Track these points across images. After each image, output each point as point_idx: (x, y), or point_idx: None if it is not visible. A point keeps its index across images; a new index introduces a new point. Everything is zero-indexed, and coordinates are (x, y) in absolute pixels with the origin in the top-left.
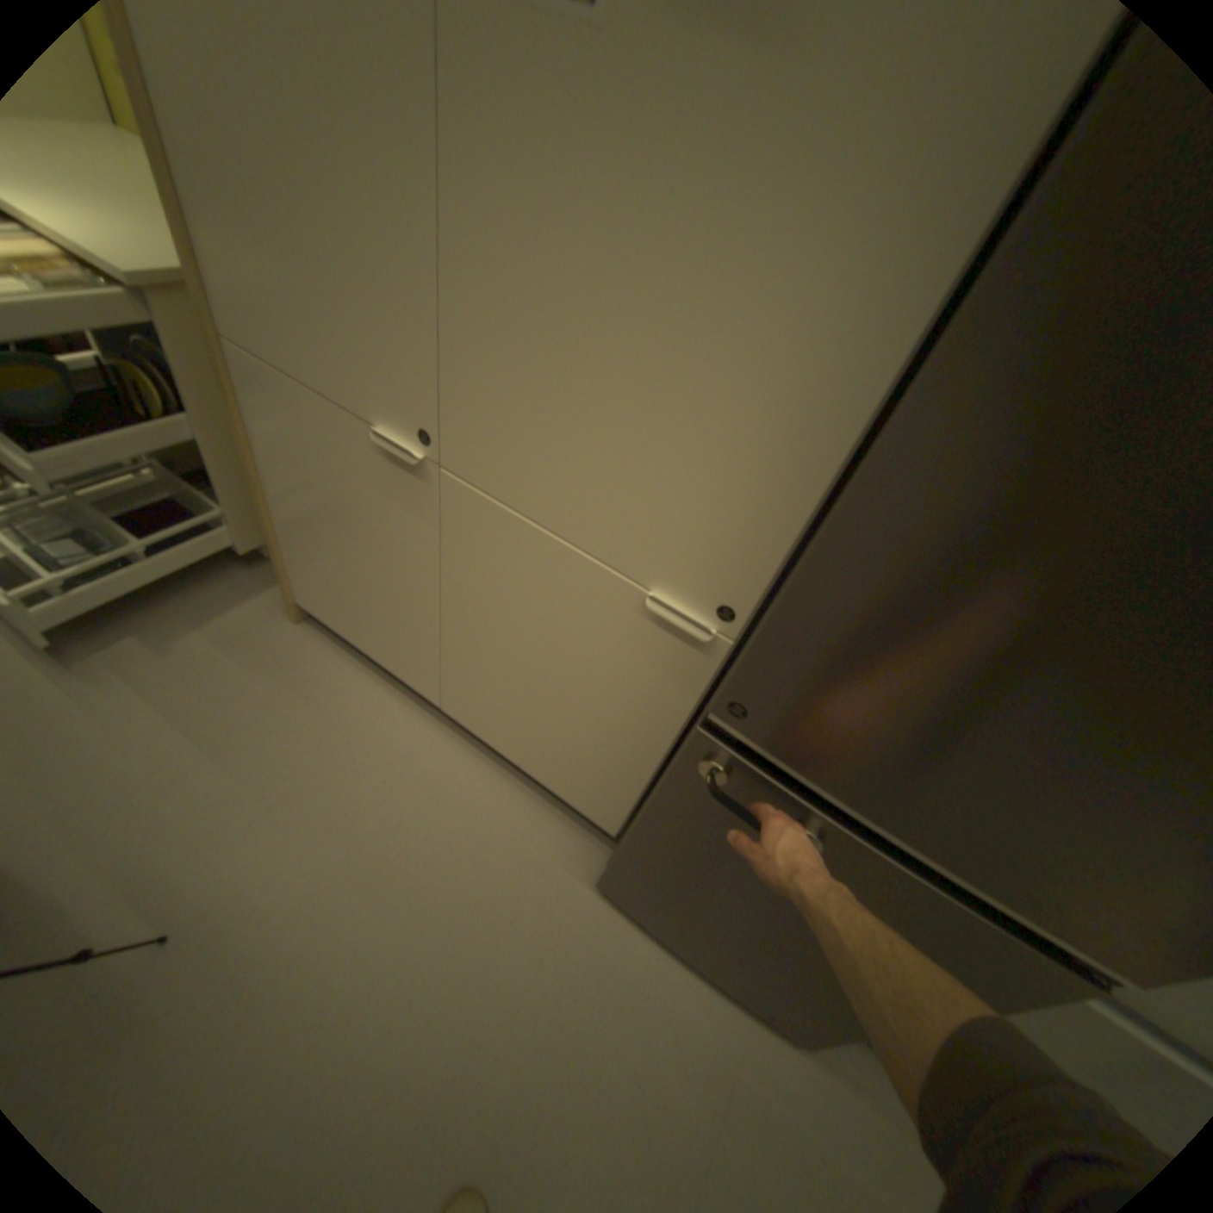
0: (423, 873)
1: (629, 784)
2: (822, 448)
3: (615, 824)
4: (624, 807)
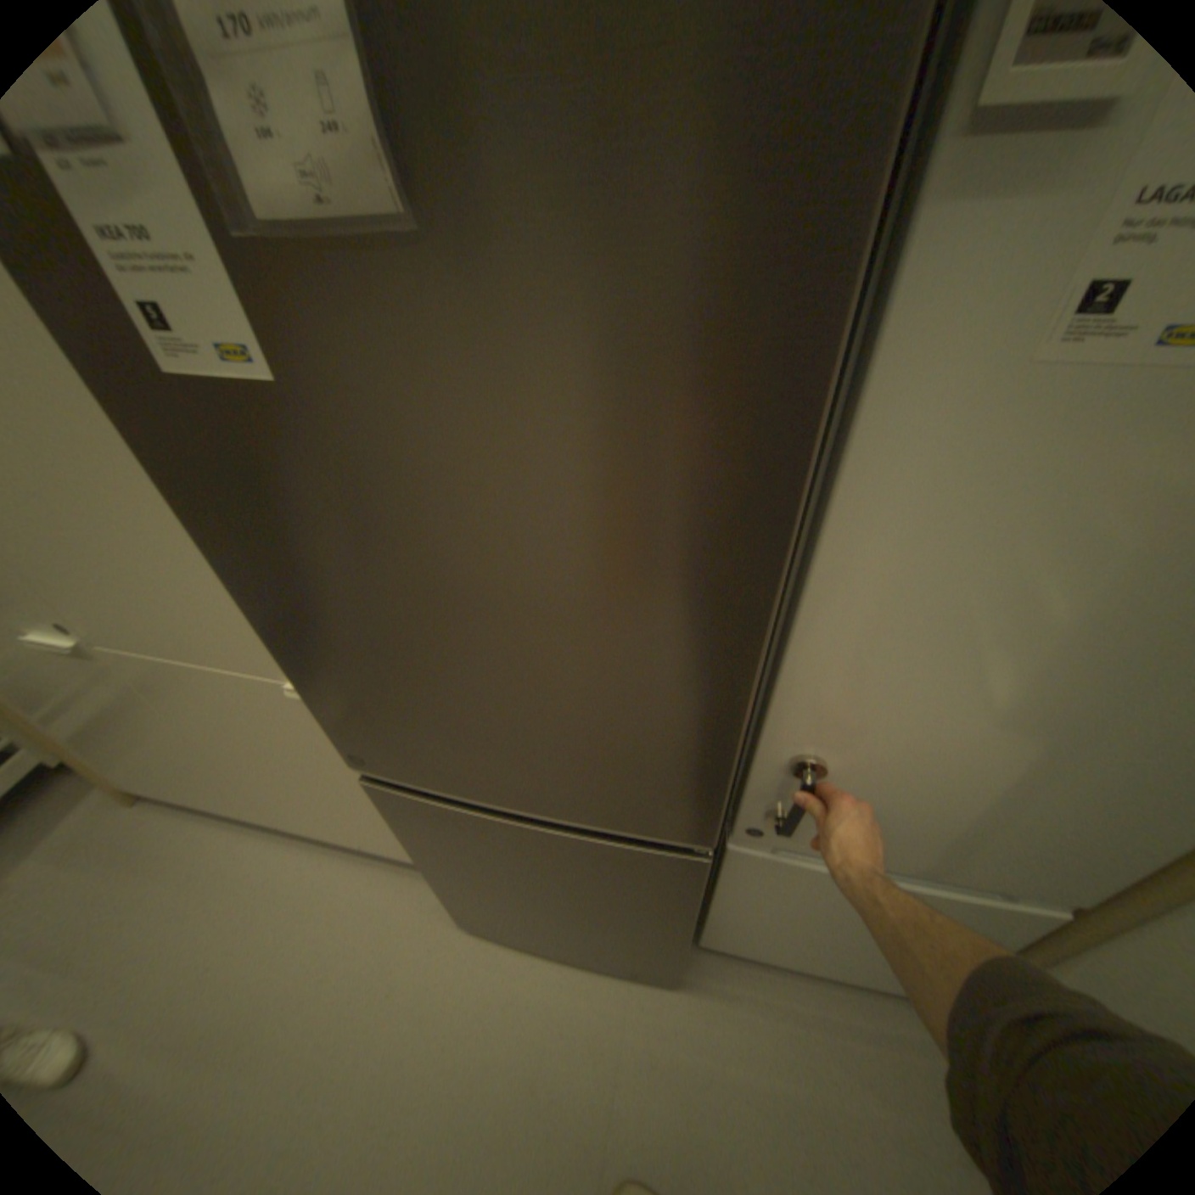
0: (292, 990)
1: None
2: None
3: None
4: None
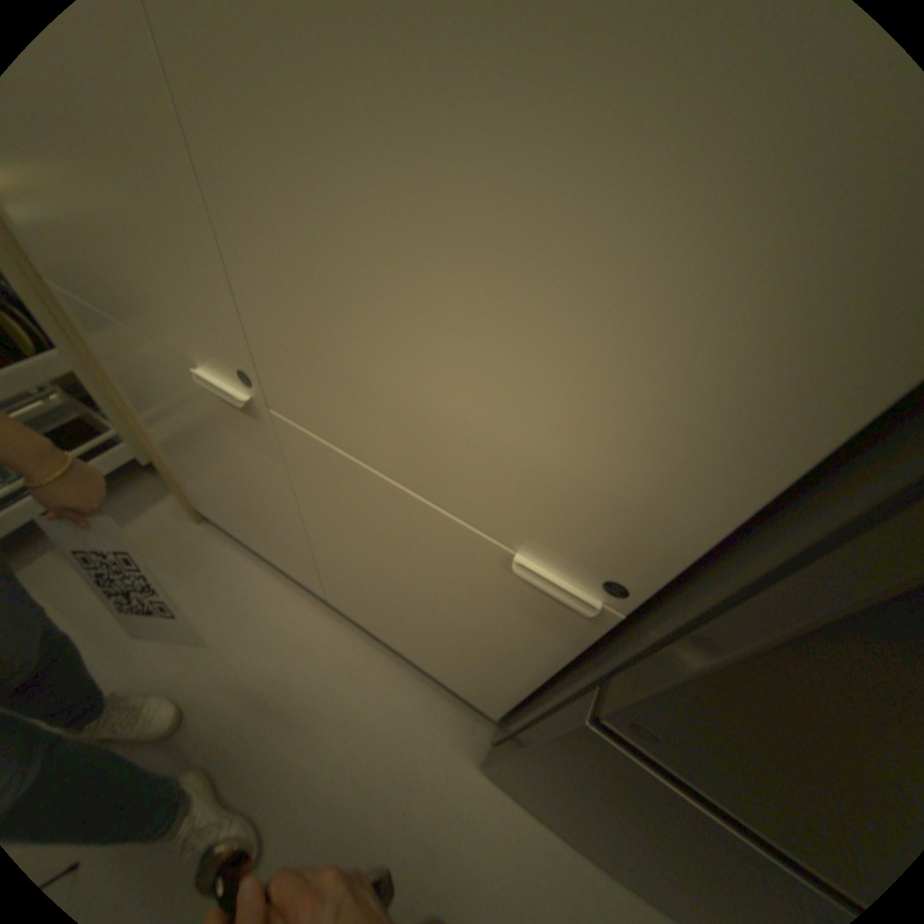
0: (318, 768)
1: (506, 693)
2: (809, 416)
3: (495, 713)
4: (503, 706)
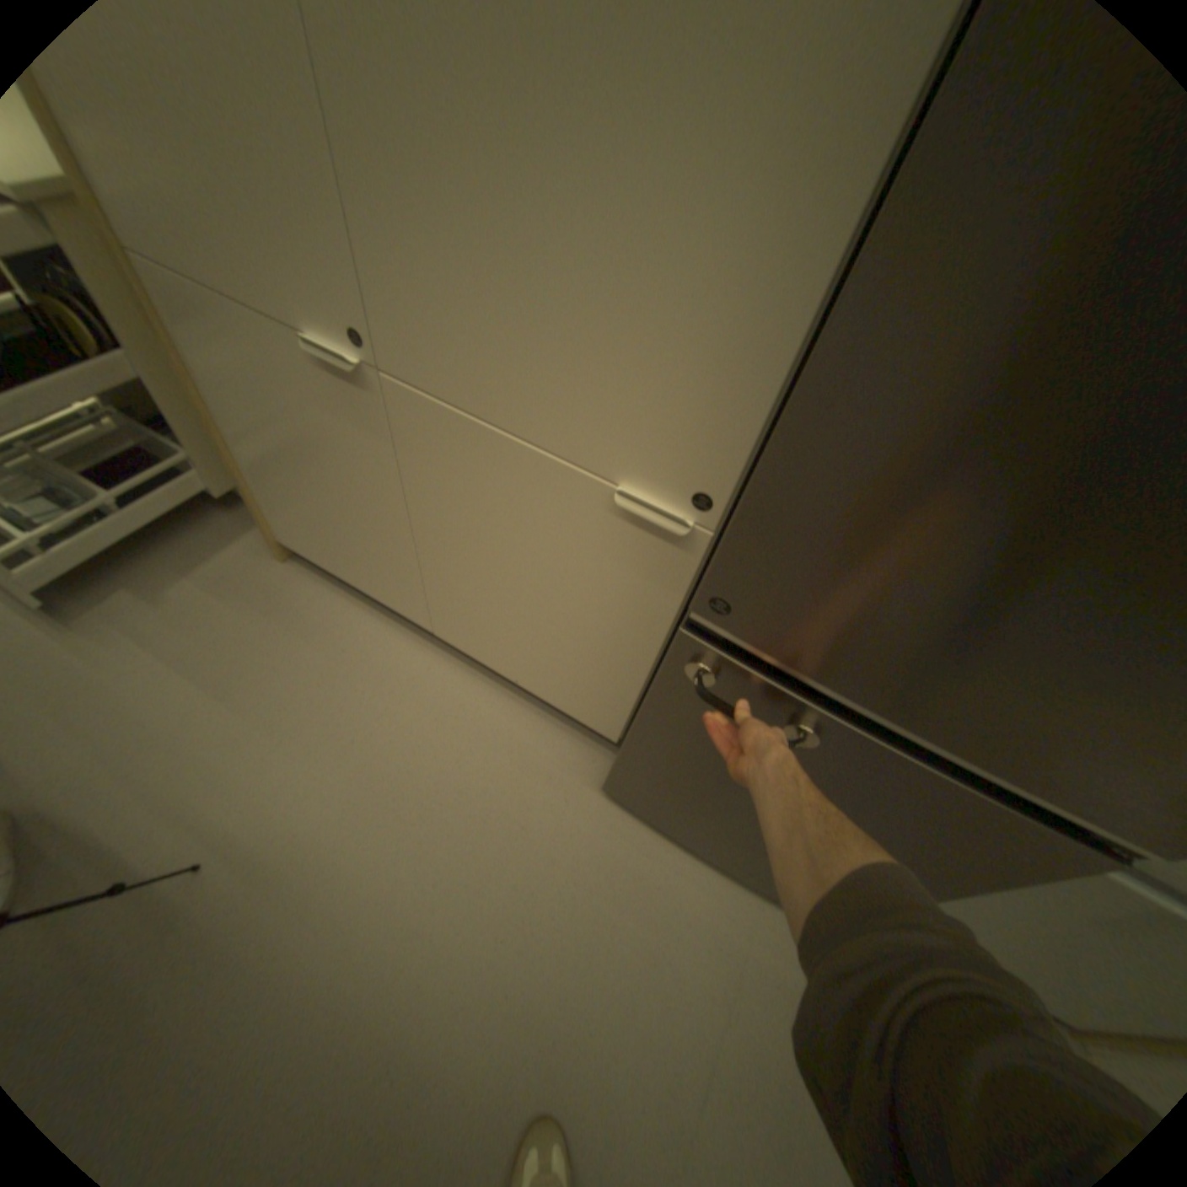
0: (433, 790)
1: (622, 692)
2: (799, 276)
3: (614, 730)
4: (621, 714)
